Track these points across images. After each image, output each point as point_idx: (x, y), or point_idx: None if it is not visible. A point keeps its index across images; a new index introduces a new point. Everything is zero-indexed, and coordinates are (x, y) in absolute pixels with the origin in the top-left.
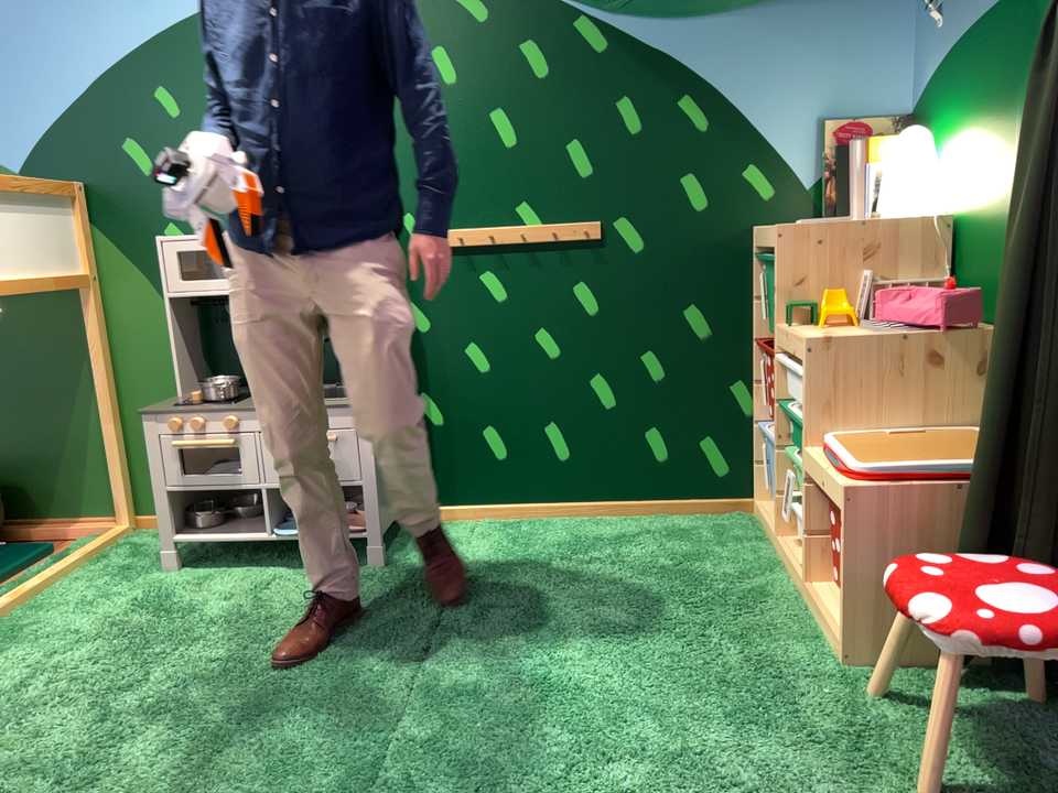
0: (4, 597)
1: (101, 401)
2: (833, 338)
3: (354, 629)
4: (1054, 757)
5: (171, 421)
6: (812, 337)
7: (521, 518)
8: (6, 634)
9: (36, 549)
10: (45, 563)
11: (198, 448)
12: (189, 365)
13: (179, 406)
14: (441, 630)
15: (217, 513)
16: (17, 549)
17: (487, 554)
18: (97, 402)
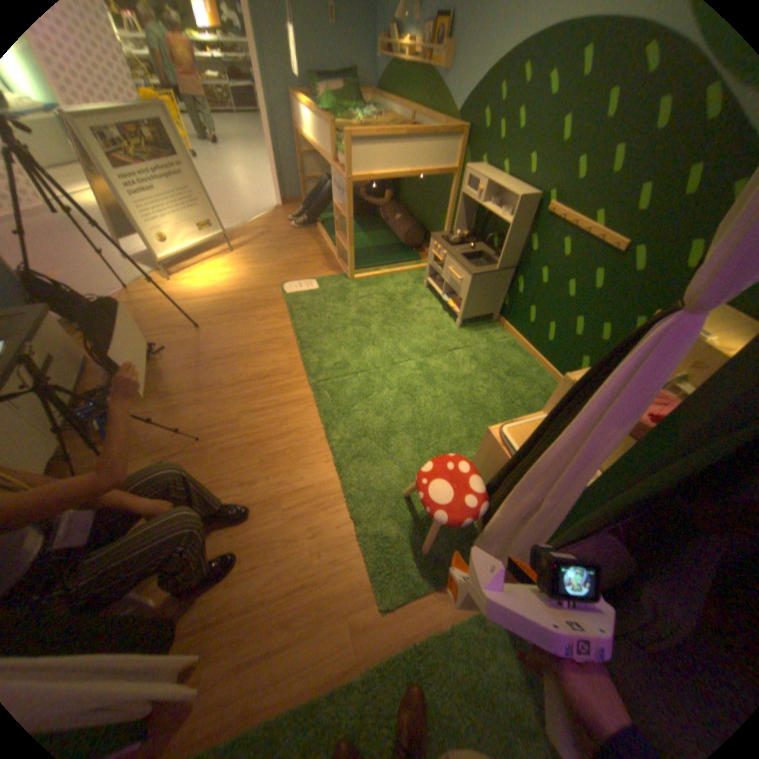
0: (388, 271)
1: (445, 219)
2: (573, 385)
3: (417, 340)
4: (441, 534)
5: (433, 244)
6: (573, 377)
7: (523, 348)
8: (377, 282)
9: (420, 257)
10: (413, 264)
11: (434, 257)
12: (469, 219)
13: (440, 239)
14: (428, 358)
15: (439, 279)
16: (417, 254)
17: (486, 350)
18: (445, 219)
